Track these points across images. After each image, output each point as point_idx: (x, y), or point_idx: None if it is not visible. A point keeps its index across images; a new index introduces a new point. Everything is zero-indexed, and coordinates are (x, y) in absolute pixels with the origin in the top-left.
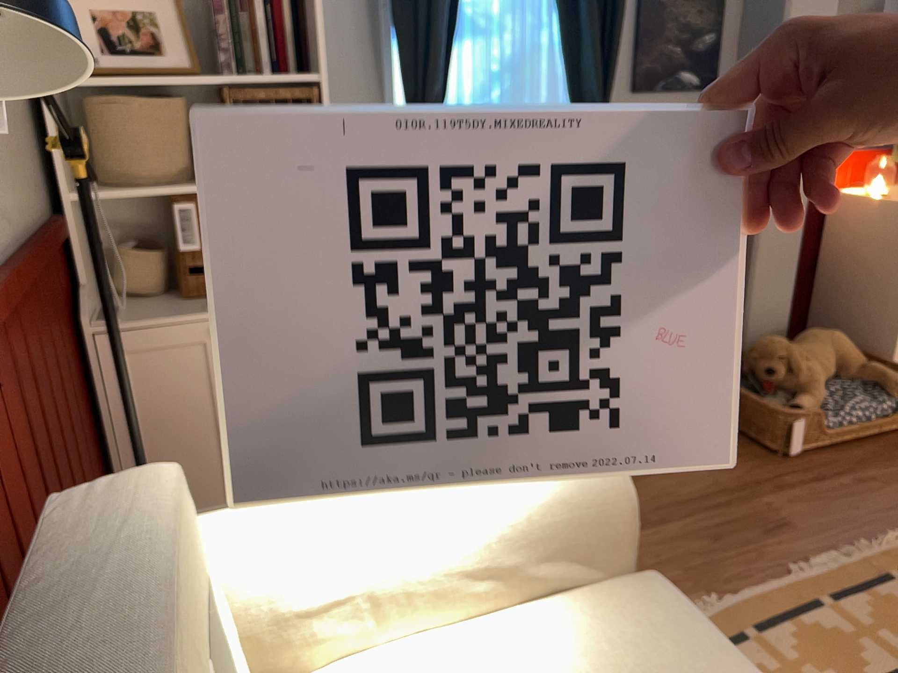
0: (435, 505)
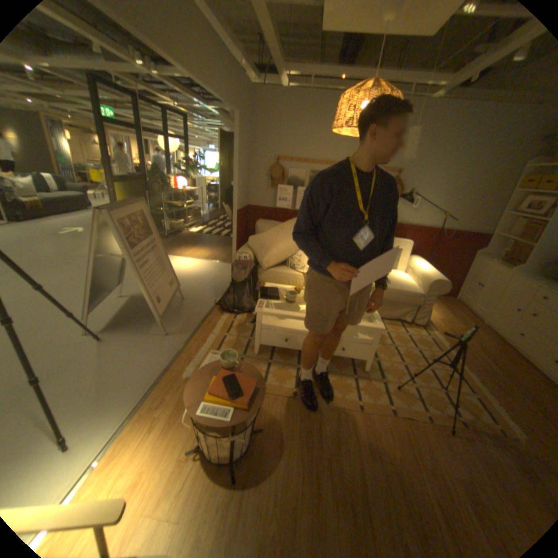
0: (425, 268)
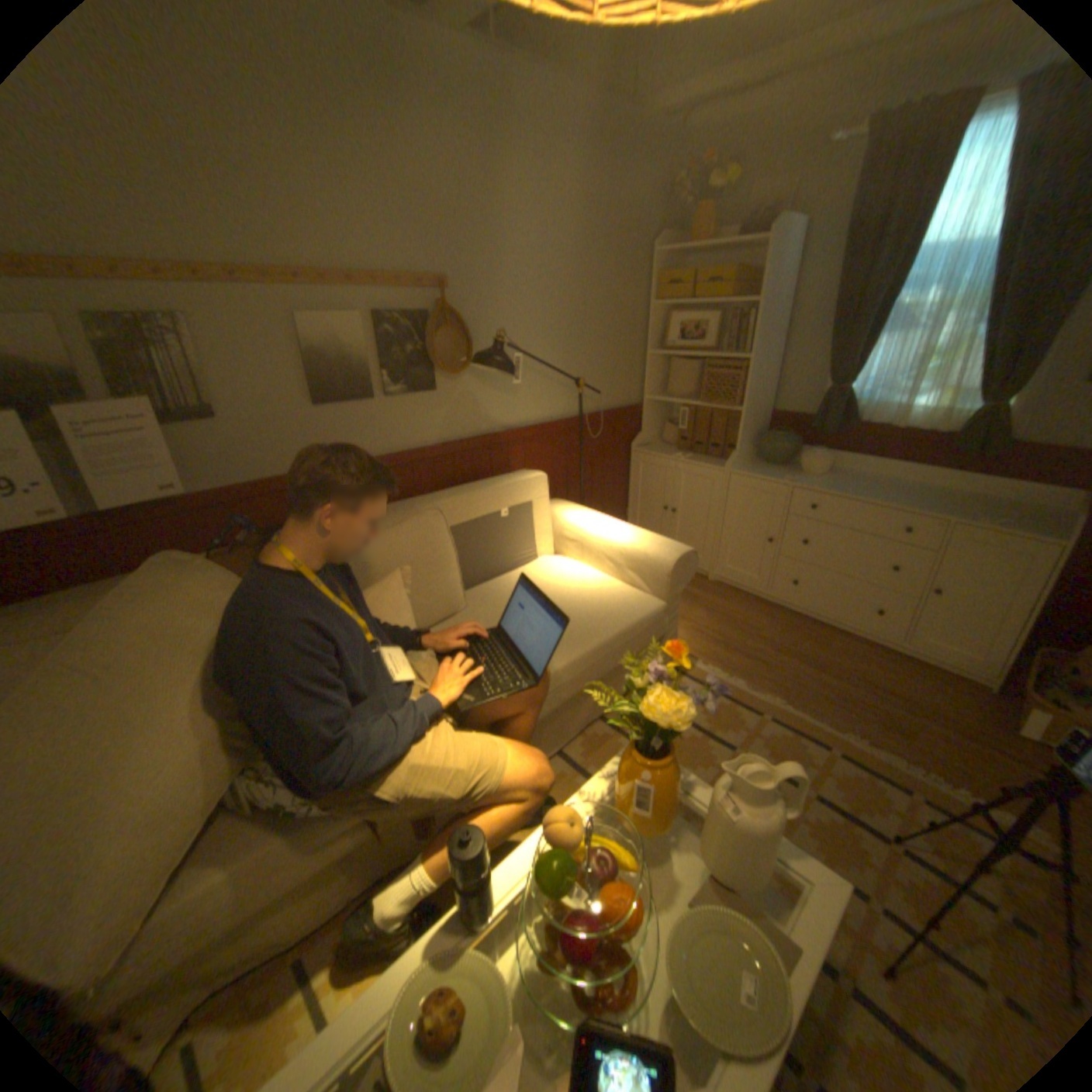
0: (615, 532)
